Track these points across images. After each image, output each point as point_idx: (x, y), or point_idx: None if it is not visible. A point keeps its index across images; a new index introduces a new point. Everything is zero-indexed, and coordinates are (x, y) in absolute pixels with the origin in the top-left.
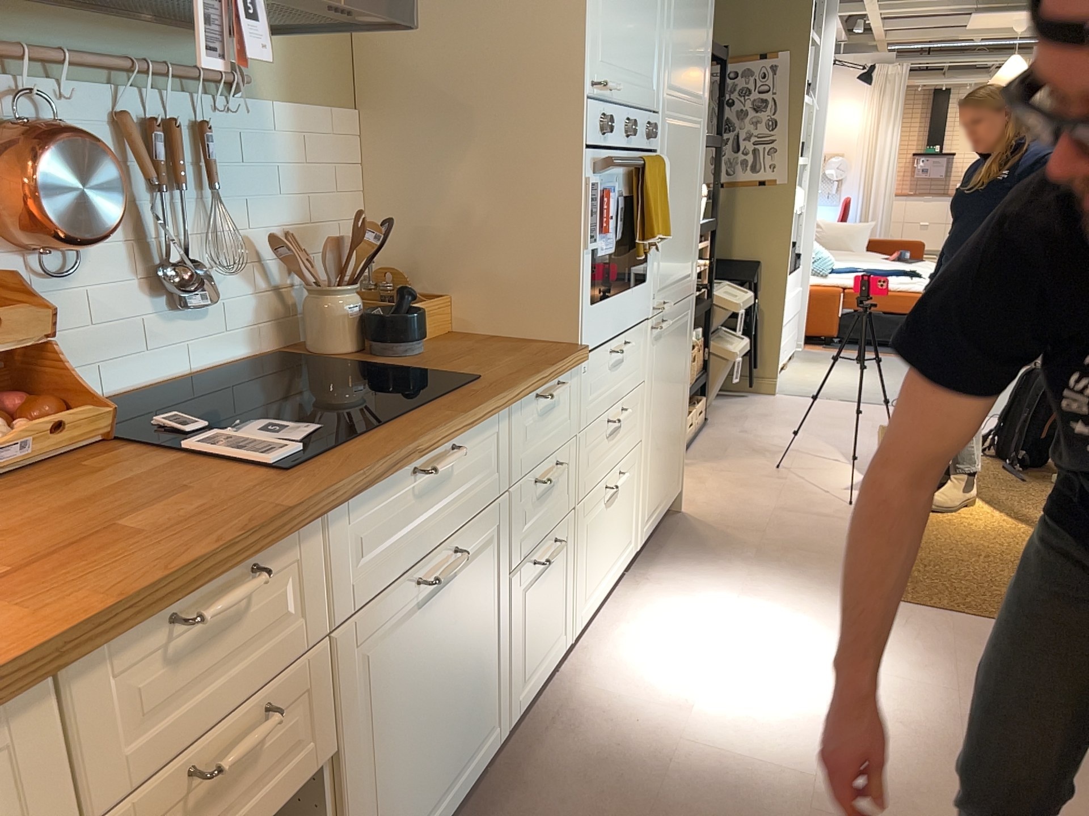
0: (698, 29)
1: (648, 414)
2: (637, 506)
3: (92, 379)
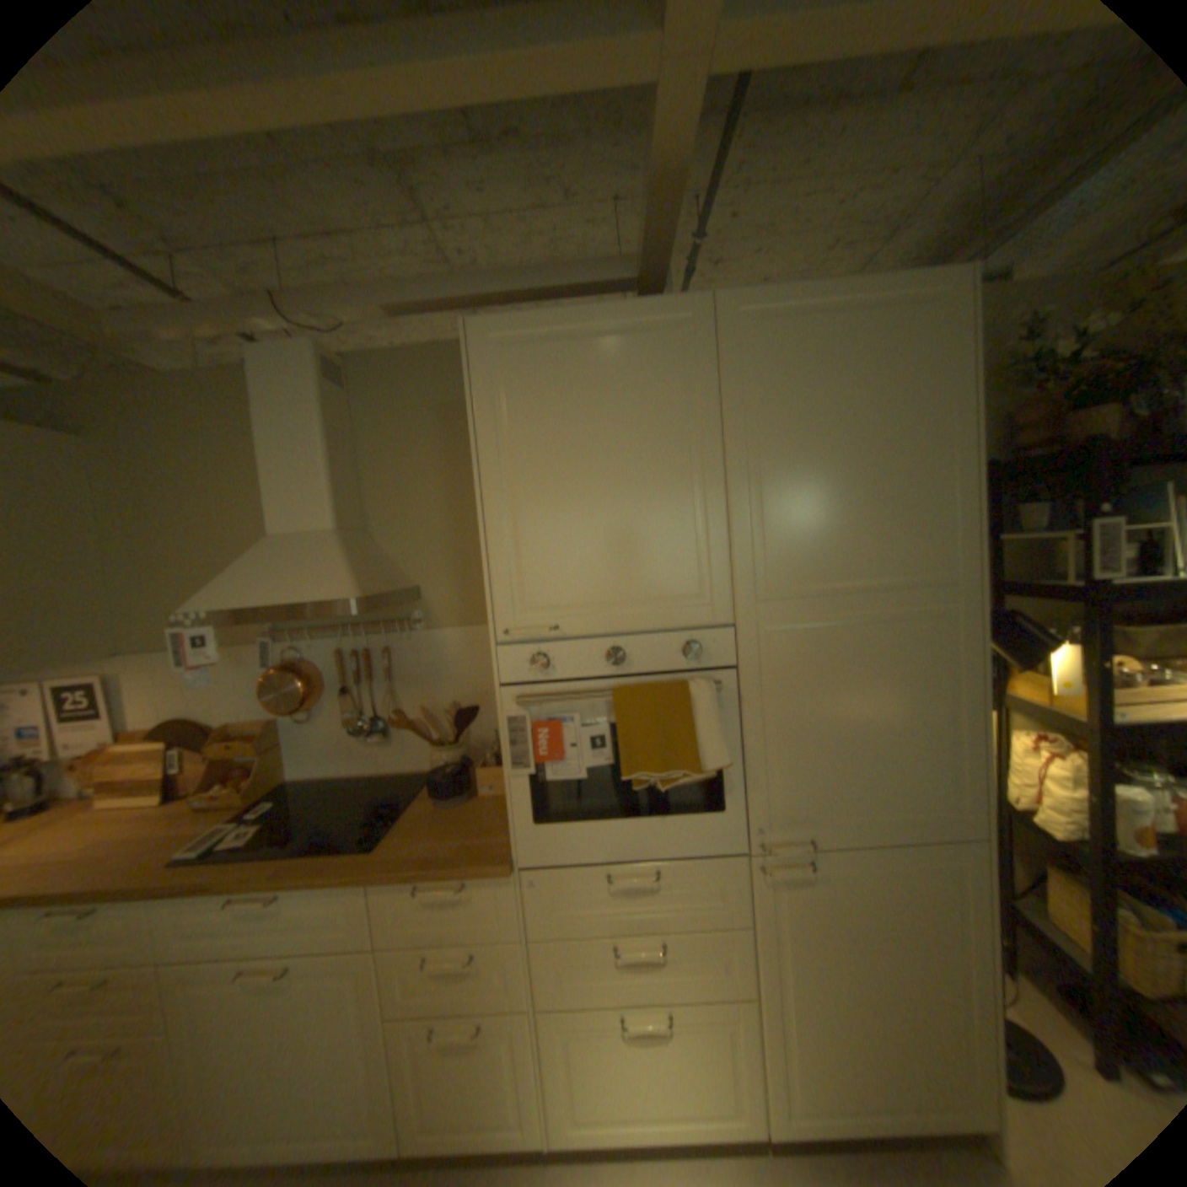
0: (886, 495)
1: (771, 974)
2: (752, 1081)
3: (320, 769)
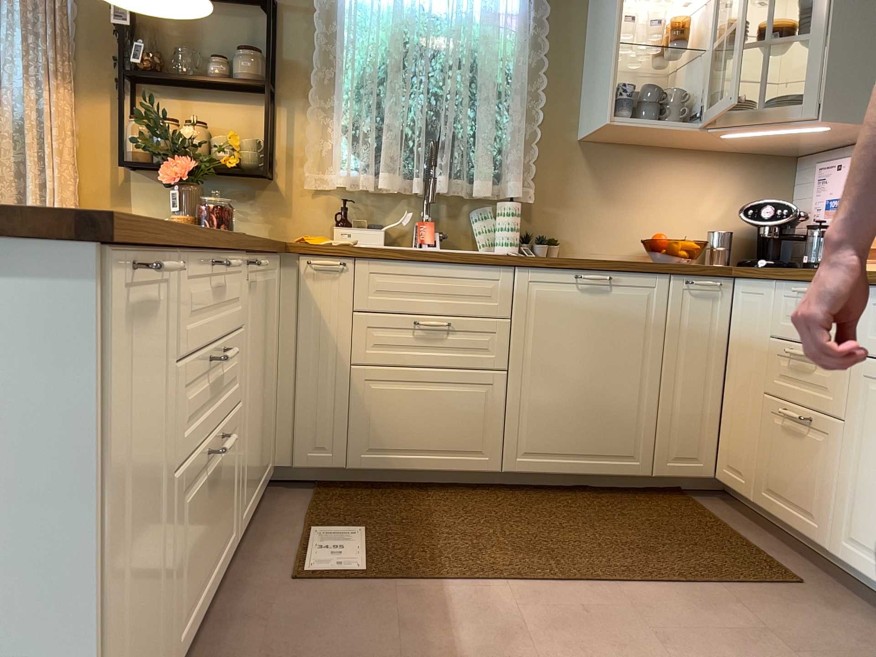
0: None
1: None
2: None
3: None
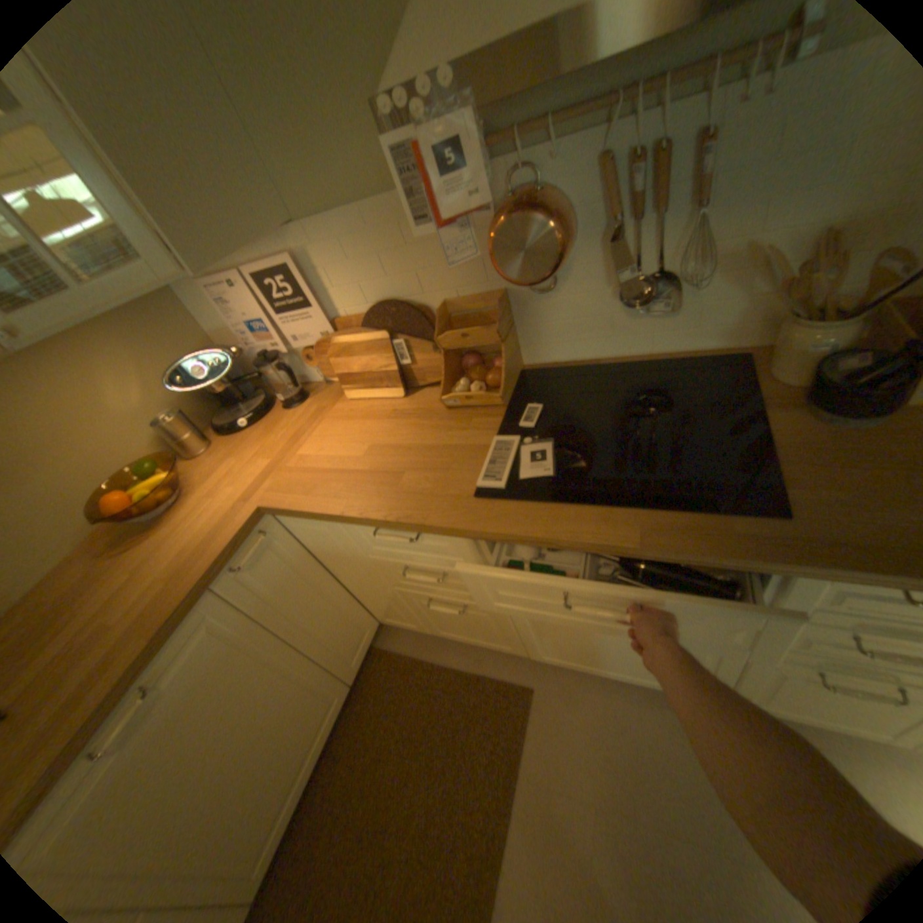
0: None
1: None
2: None
3: (568, 348)
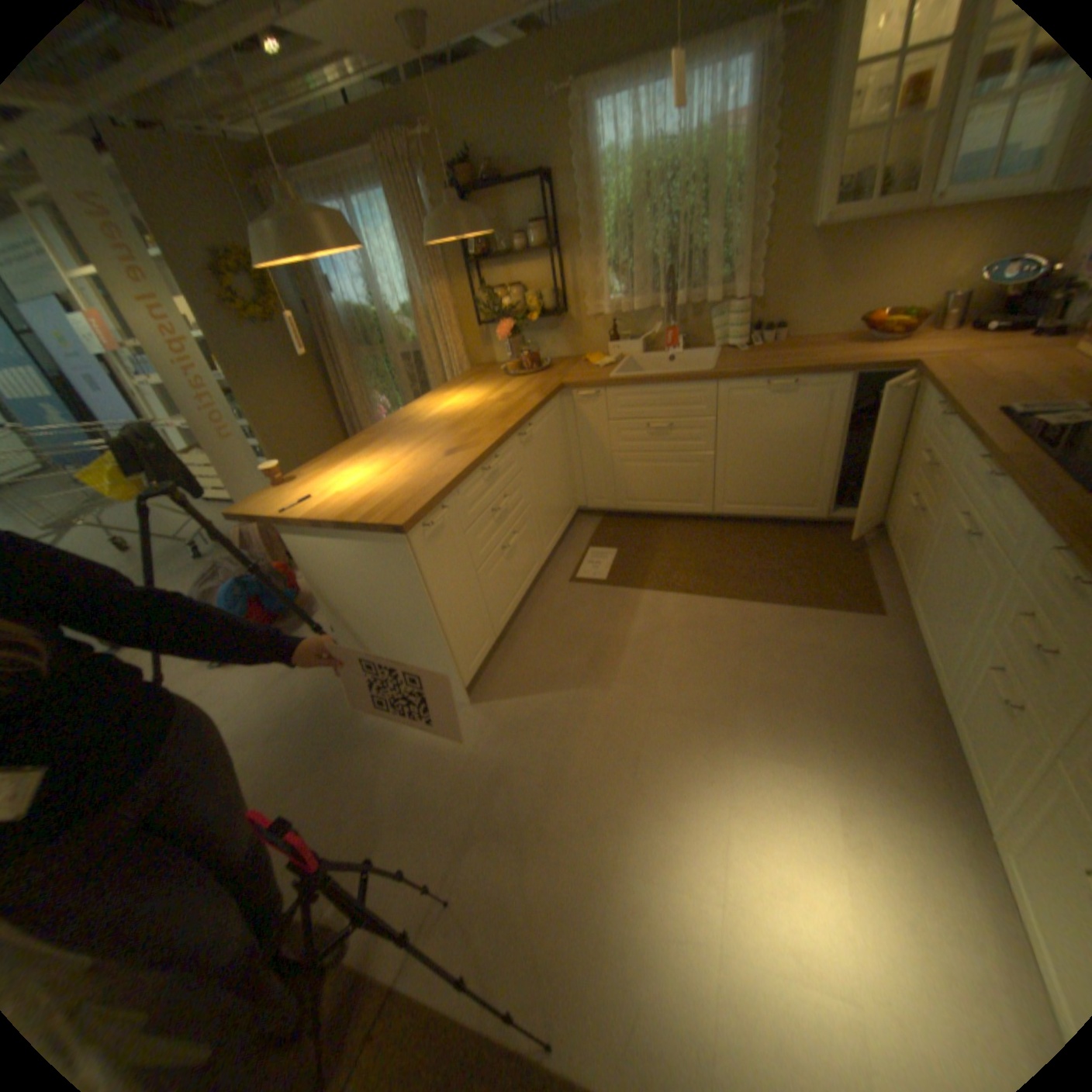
0: None
1: None
2: None
3: None
